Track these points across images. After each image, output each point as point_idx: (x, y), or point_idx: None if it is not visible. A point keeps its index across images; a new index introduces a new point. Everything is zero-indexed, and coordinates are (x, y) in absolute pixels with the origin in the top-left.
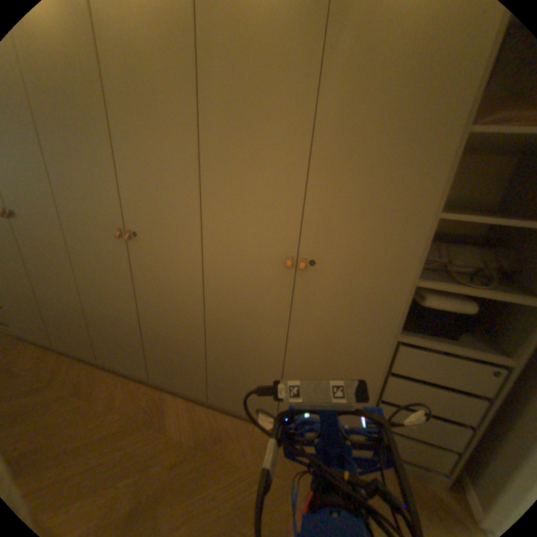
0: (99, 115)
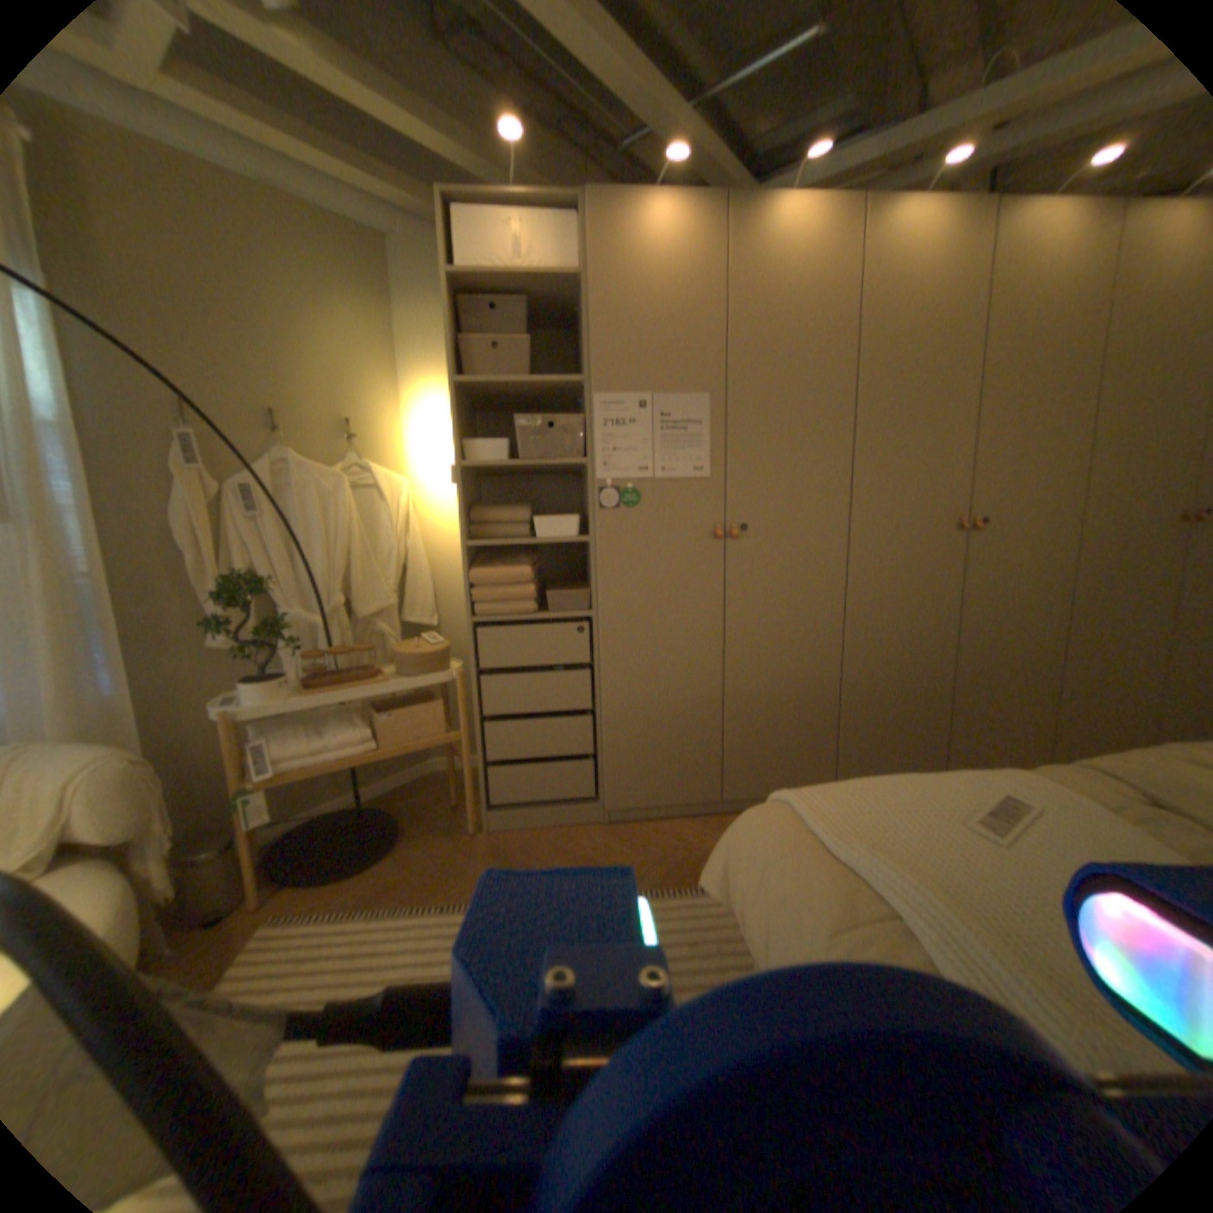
0: (974, 369)
